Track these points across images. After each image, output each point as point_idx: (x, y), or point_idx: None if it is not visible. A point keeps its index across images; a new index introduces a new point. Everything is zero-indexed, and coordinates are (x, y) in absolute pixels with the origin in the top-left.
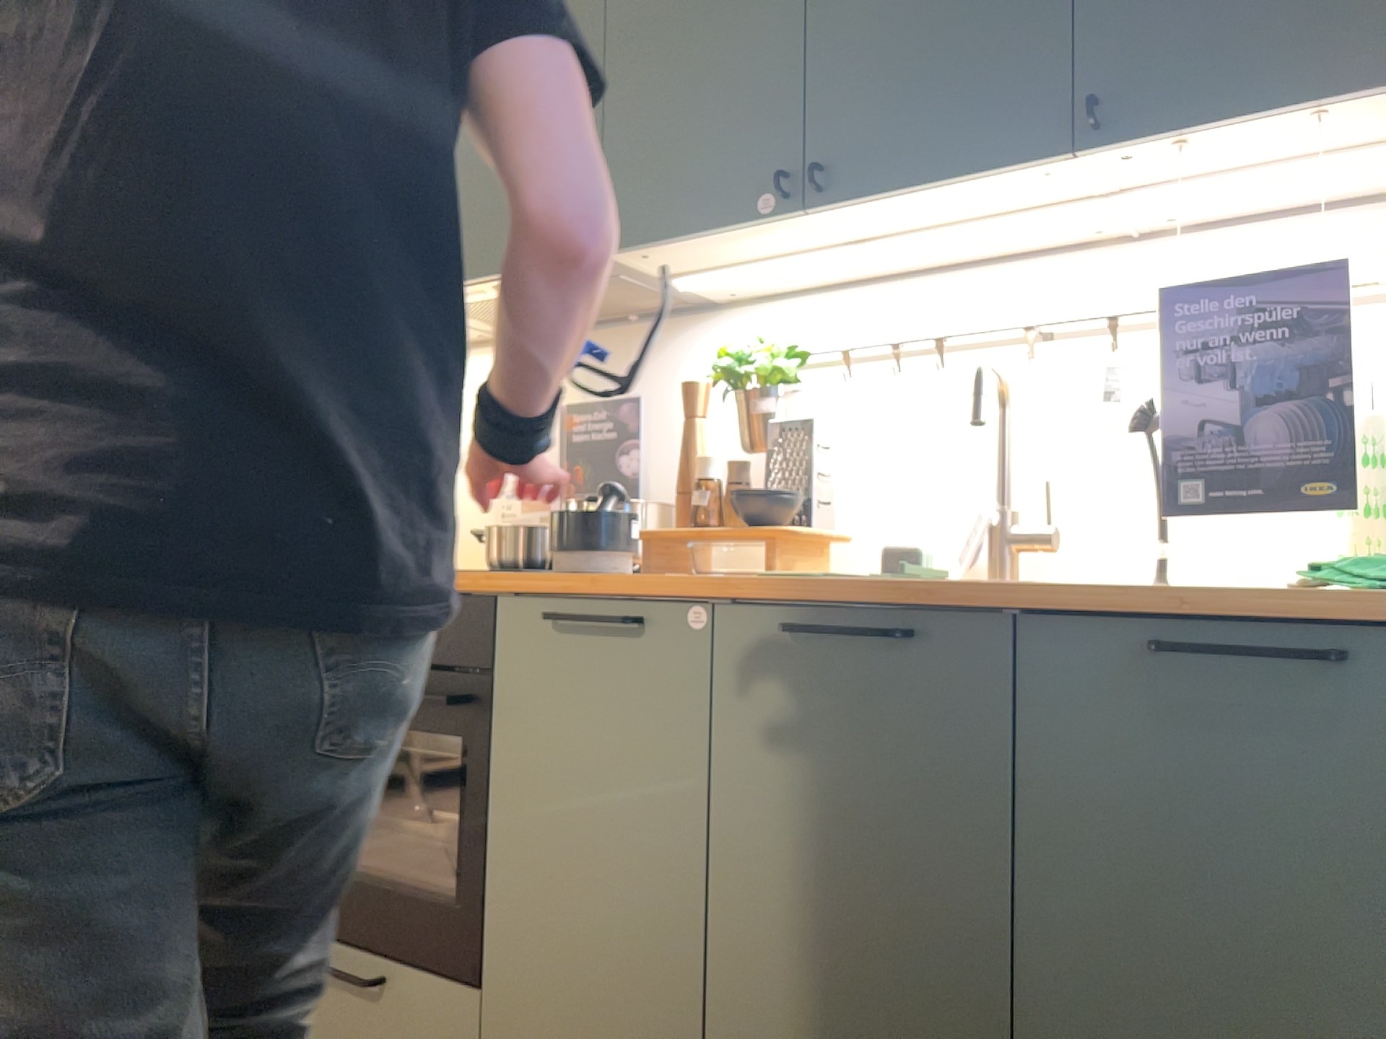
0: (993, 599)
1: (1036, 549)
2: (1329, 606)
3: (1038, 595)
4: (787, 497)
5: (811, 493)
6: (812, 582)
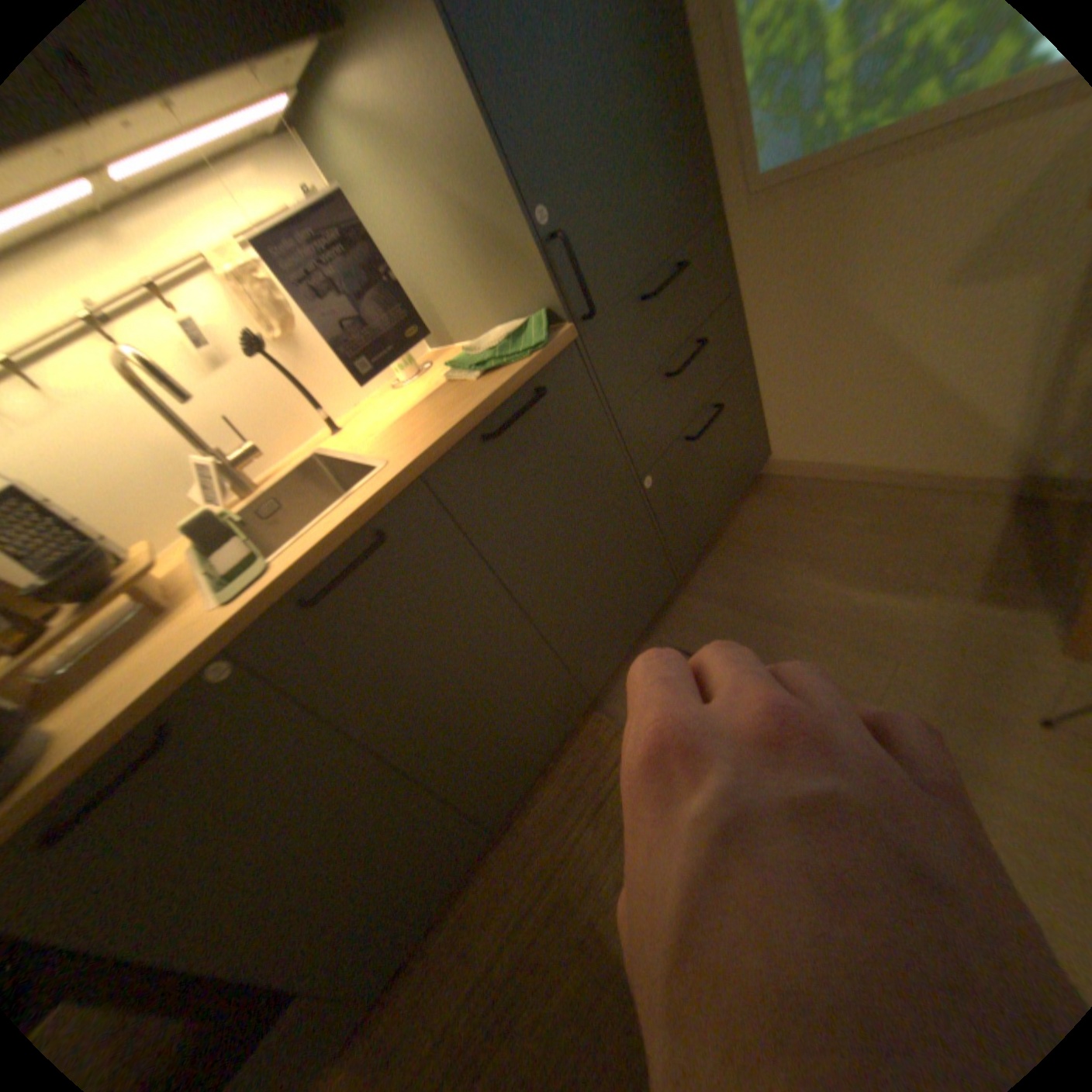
0: (409, 476)
1: (249, 459)
2: (520, 372)
3: (430, 455)
4: (88, 553)
5: (80, 540)
6: (280, 566)
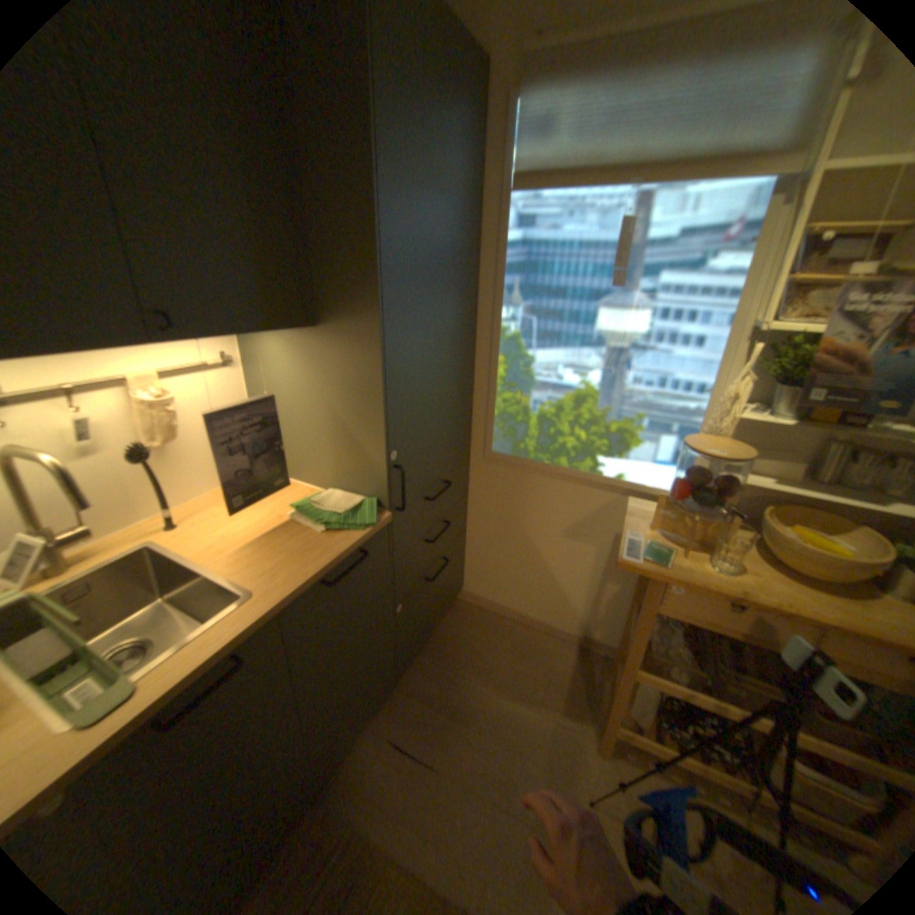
0: (273, 615)
1: (74, 542)
2: (354, 540)
3: (291, 600)
4: None
5: None
6: (149, 690)
